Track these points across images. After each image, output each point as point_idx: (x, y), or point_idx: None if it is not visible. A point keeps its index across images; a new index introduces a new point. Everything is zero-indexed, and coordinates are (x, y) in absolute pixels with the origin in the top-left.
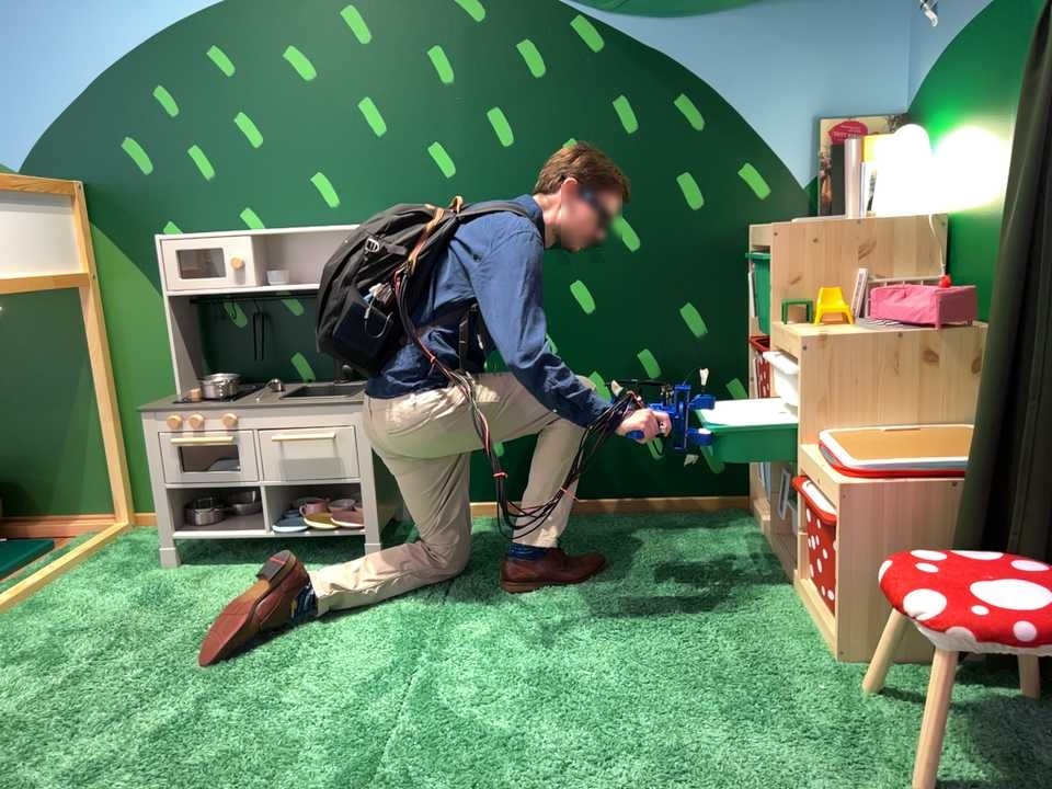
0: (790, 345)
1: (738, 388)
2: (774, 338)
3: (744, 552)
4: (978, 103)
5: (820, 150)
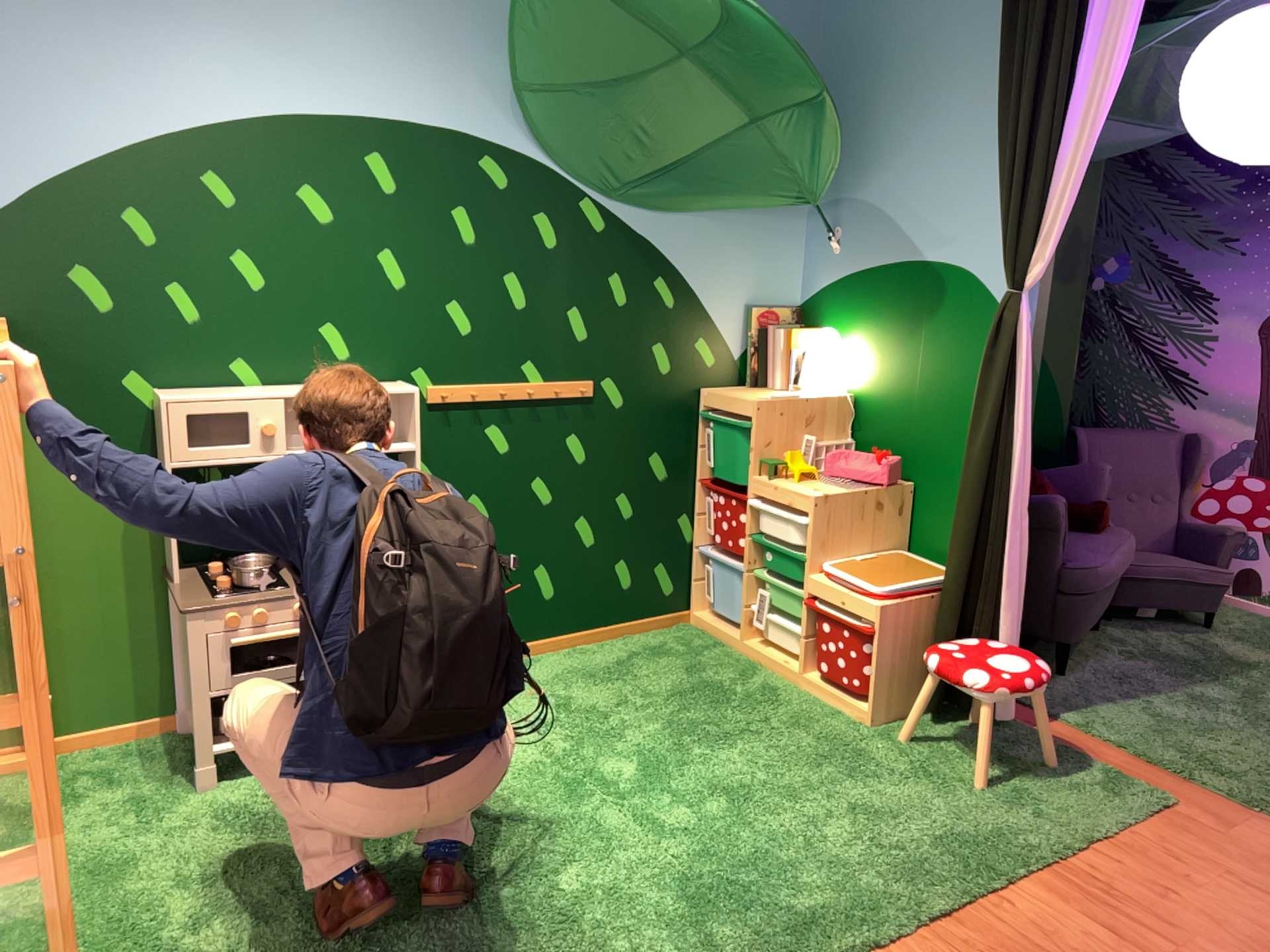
0: (787, 499)
1: (684, 521)
2: (753, 488)
3: (724, 657)
4: (879, 328)
5: (749, 333)
